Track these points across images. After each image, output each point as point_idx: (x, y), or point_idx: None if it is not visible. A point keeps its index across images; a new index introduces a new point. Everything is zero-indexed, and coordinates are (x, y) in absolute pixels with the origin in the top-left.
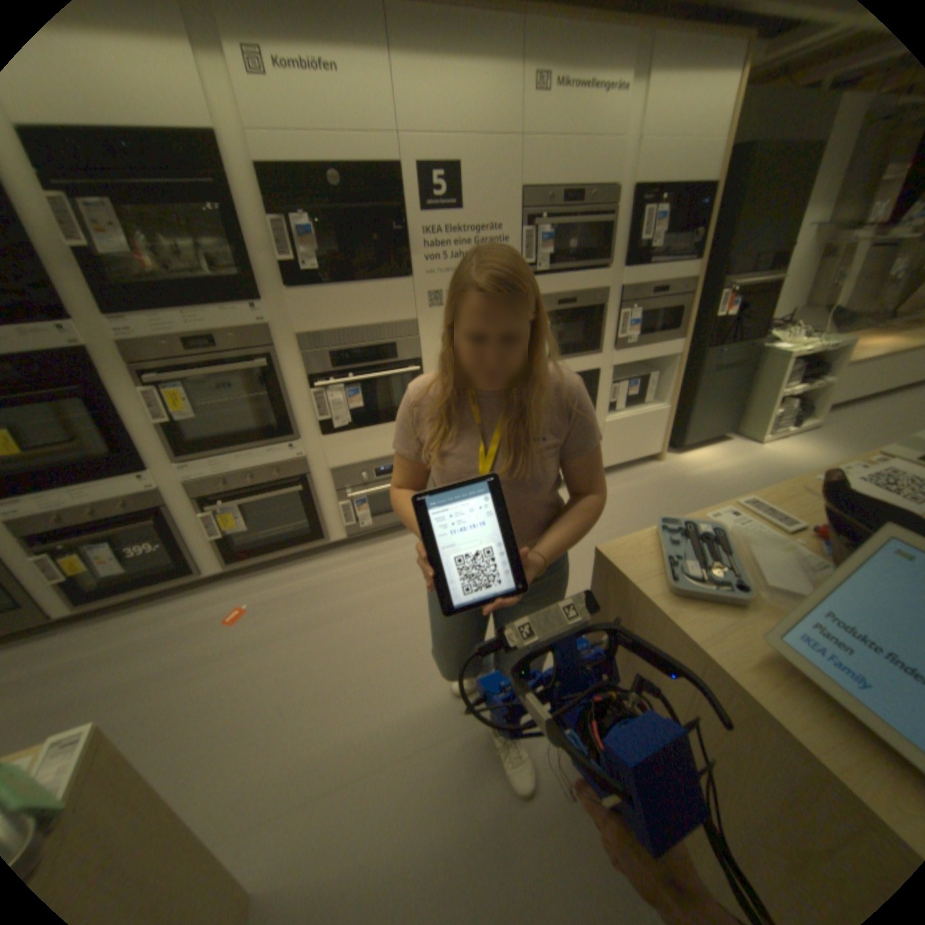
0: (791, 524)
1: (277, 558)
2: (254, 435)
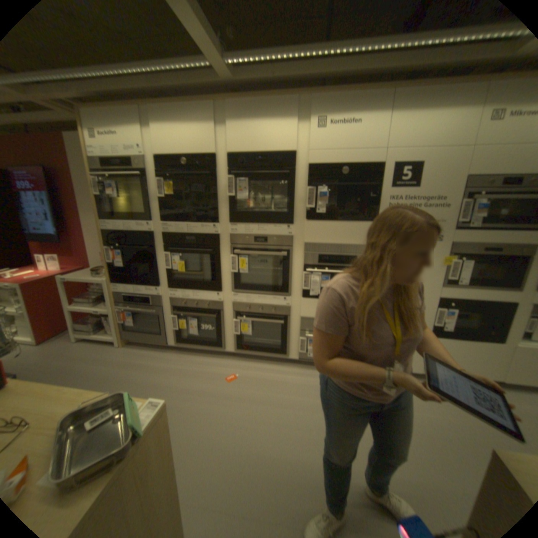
0: None
1: (260, 355)
2: (270, 287)
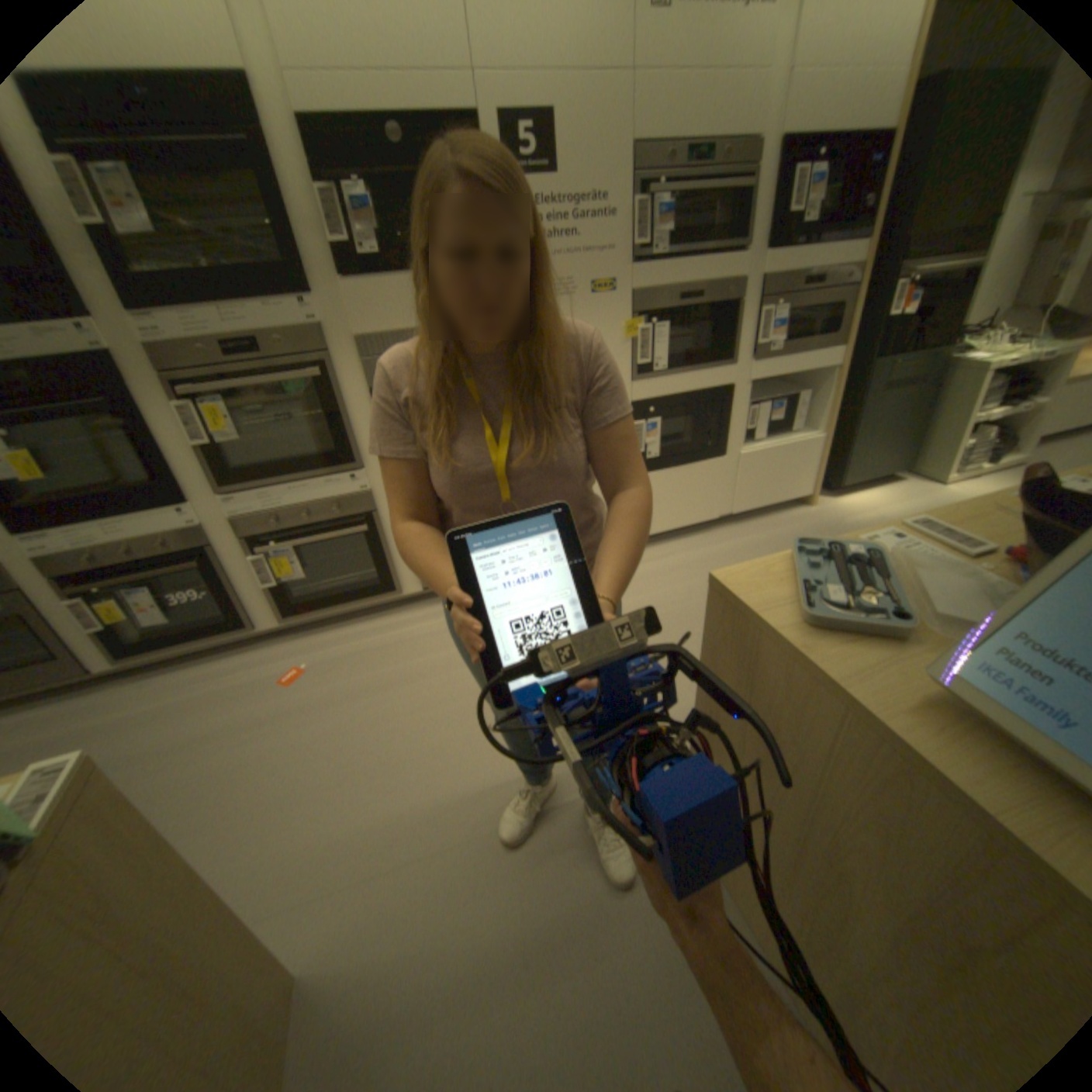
0: (974, 546)
1: (342, 613)
2: (309, 462)
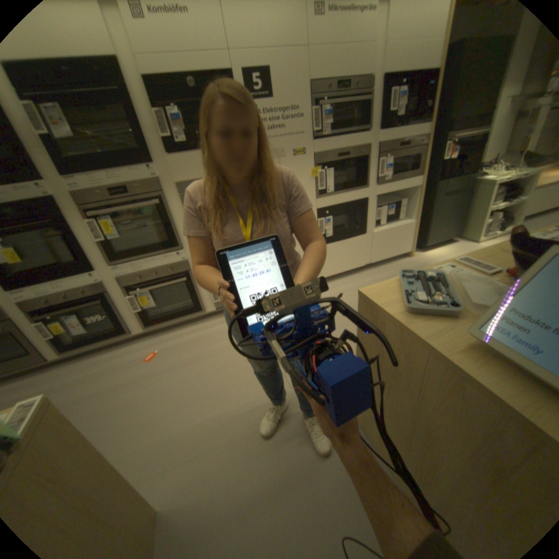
0: (490, 269)
1: (175, 323)
2: (155, 247)
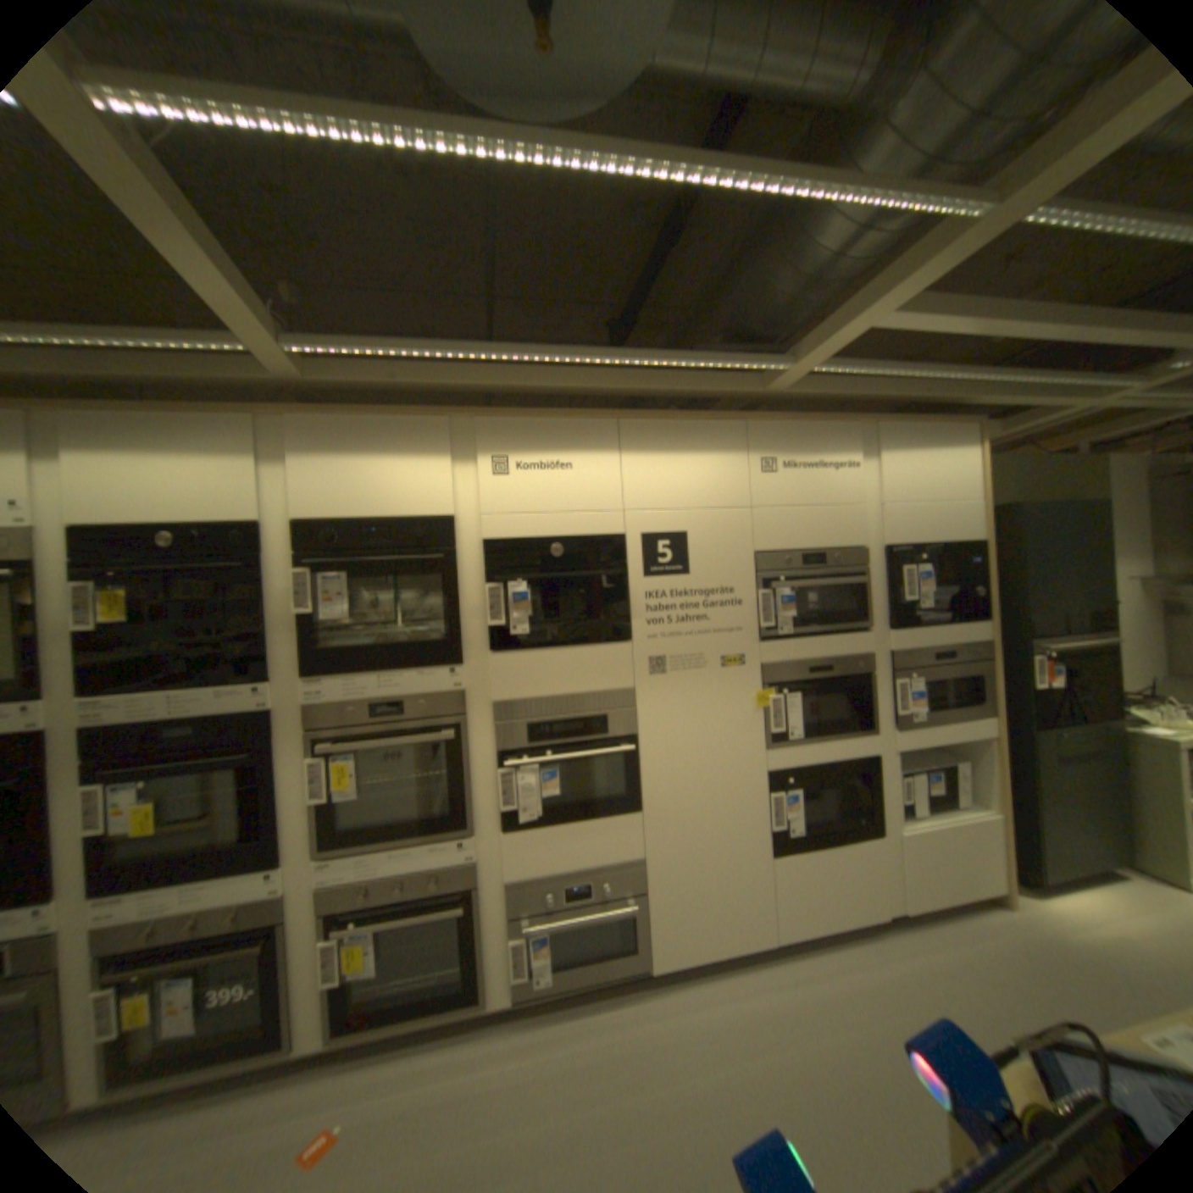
0: None
1: (404, 1034)
2: (419, 827)
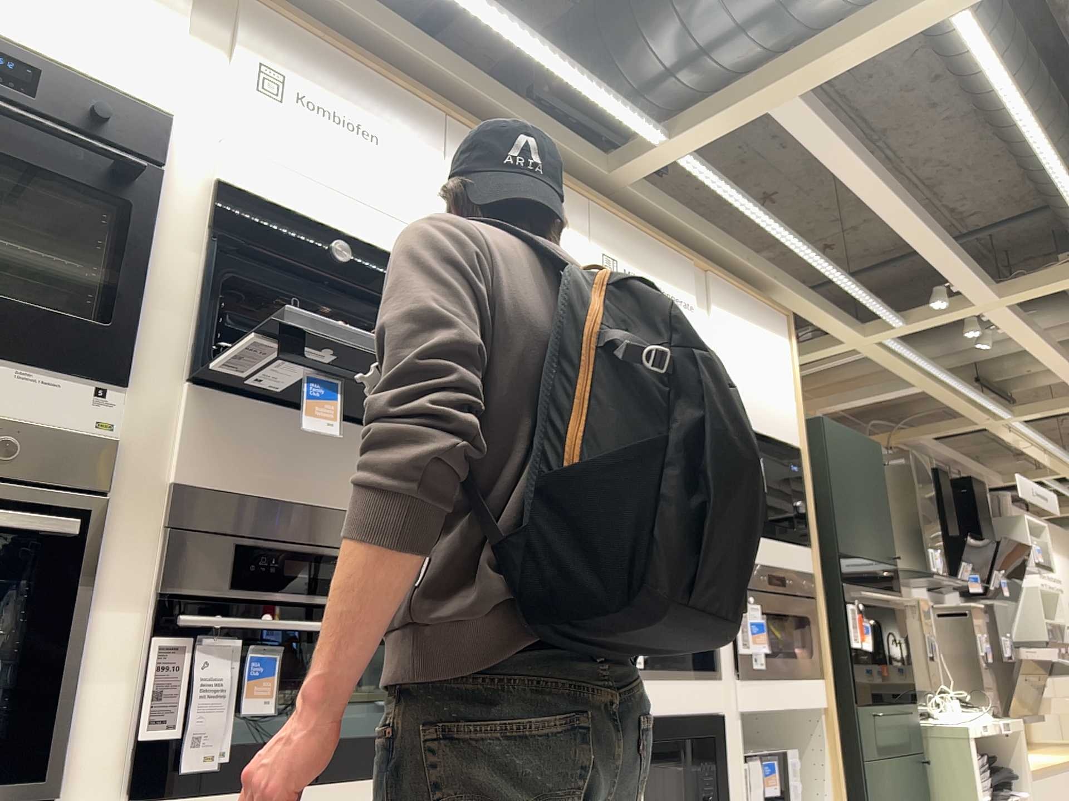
0: None
1: None
2: None
